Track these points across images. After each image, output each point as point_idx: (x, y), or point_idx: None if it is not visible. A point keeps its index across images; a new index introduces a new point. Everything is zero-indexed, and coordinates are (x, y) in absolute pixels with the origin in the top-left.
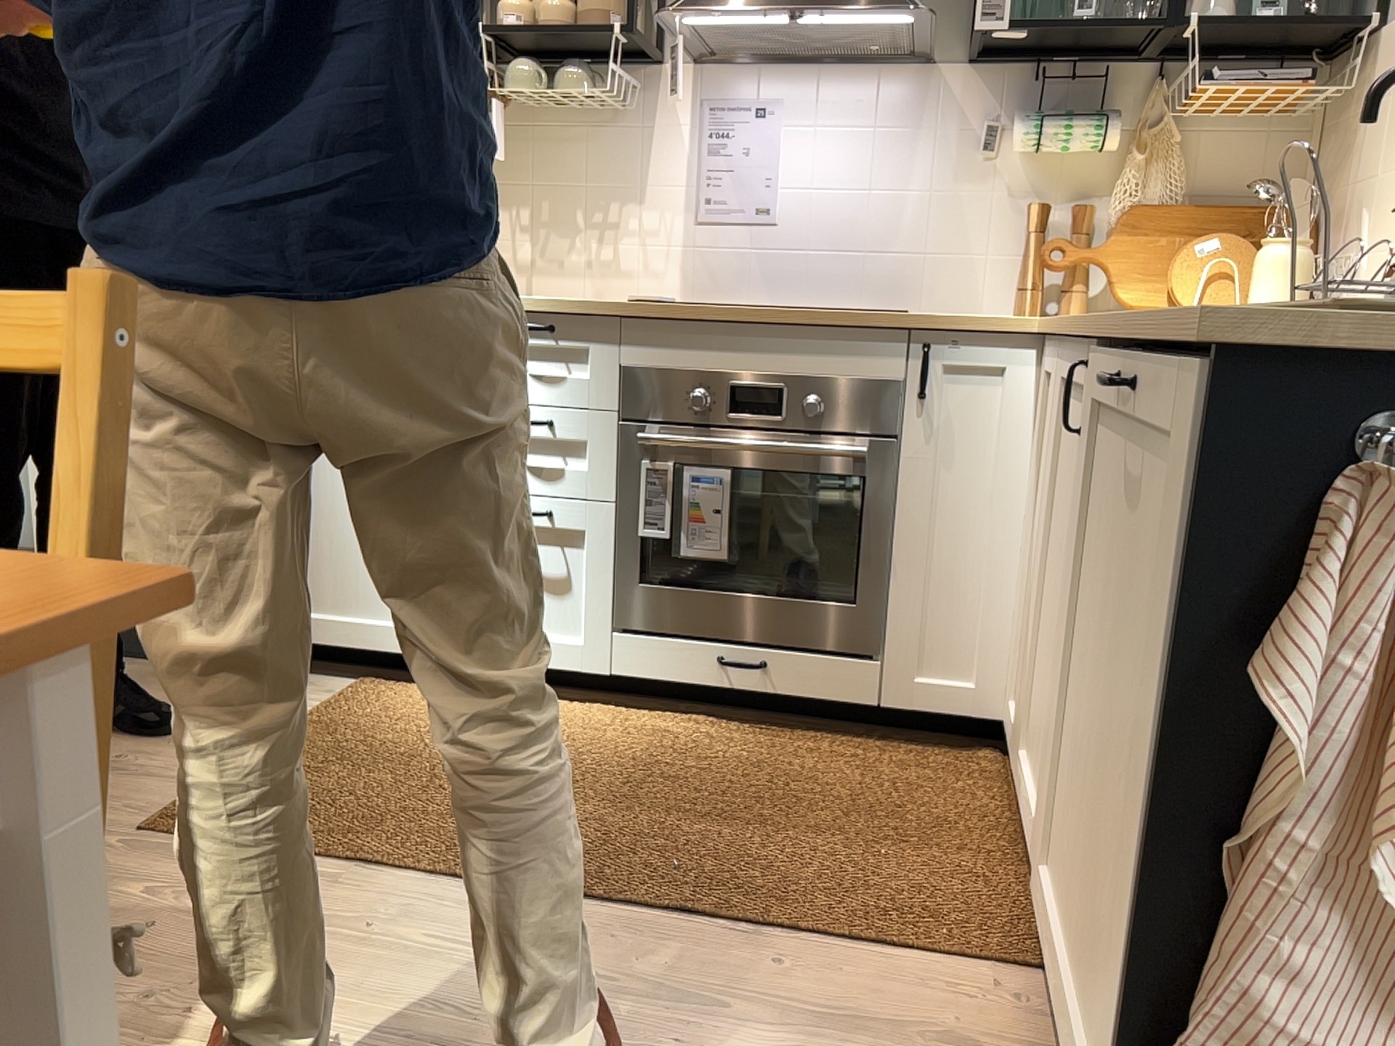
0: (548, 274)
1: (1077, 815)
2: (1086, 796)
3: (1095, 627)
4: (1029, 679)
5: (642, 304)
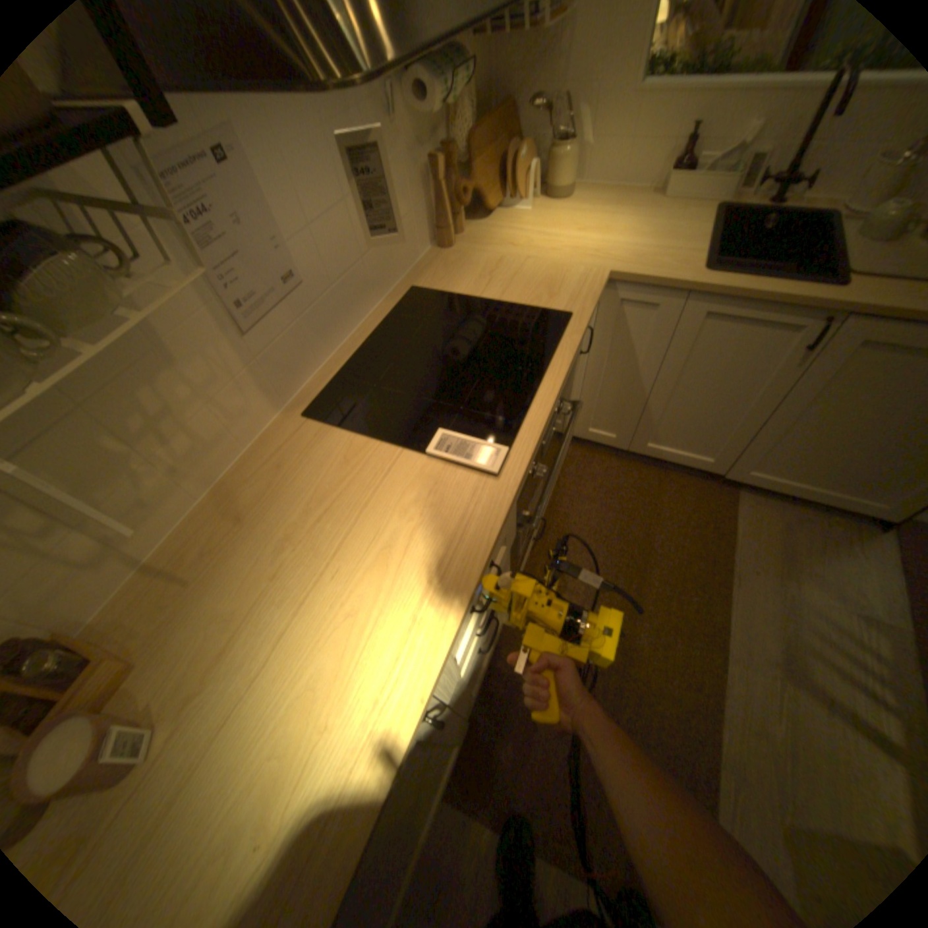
0: (131, 525)
1: (788, 458)
2: (810, 453)
3: (822, 411)
4: (641, 424)
5: (520, 468)
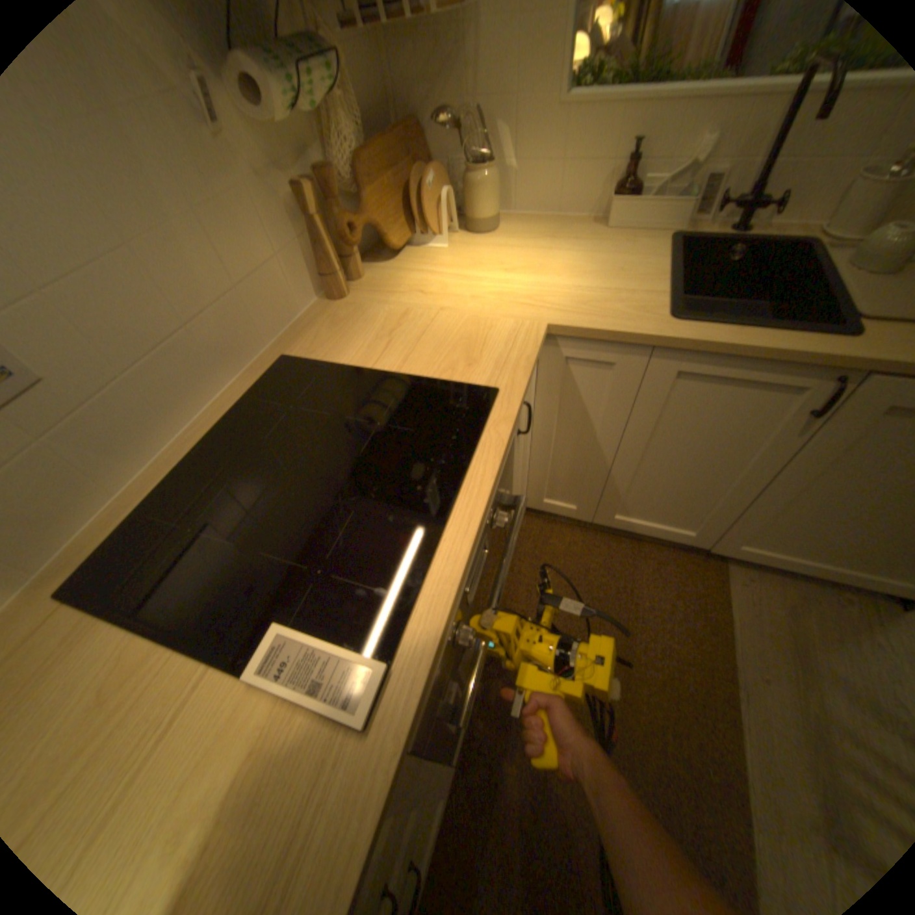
0: None
1: (790, 533)
2: (818, 528)
3: (834, 483)
4: (607, 495)
5: (412, 703)
